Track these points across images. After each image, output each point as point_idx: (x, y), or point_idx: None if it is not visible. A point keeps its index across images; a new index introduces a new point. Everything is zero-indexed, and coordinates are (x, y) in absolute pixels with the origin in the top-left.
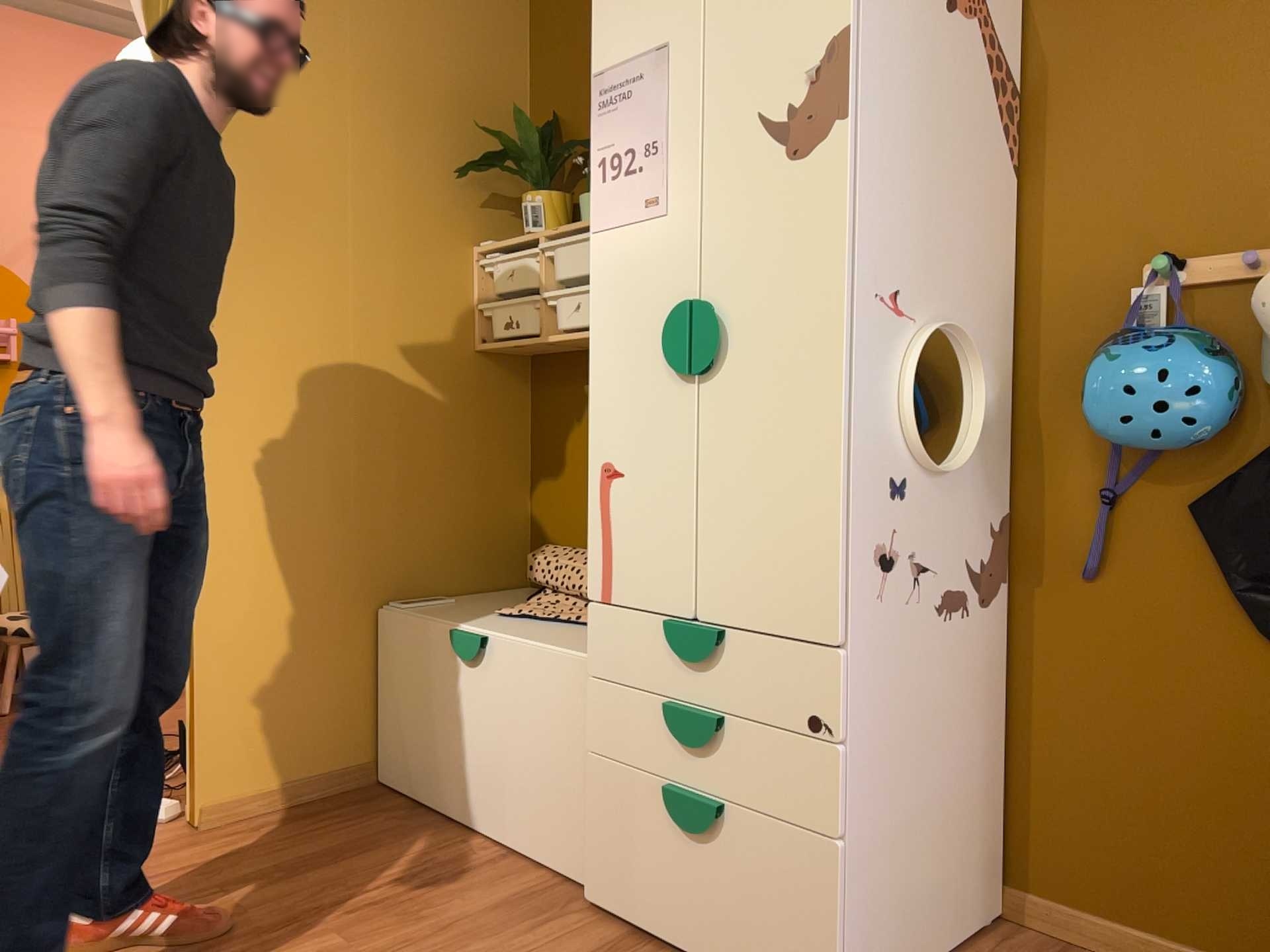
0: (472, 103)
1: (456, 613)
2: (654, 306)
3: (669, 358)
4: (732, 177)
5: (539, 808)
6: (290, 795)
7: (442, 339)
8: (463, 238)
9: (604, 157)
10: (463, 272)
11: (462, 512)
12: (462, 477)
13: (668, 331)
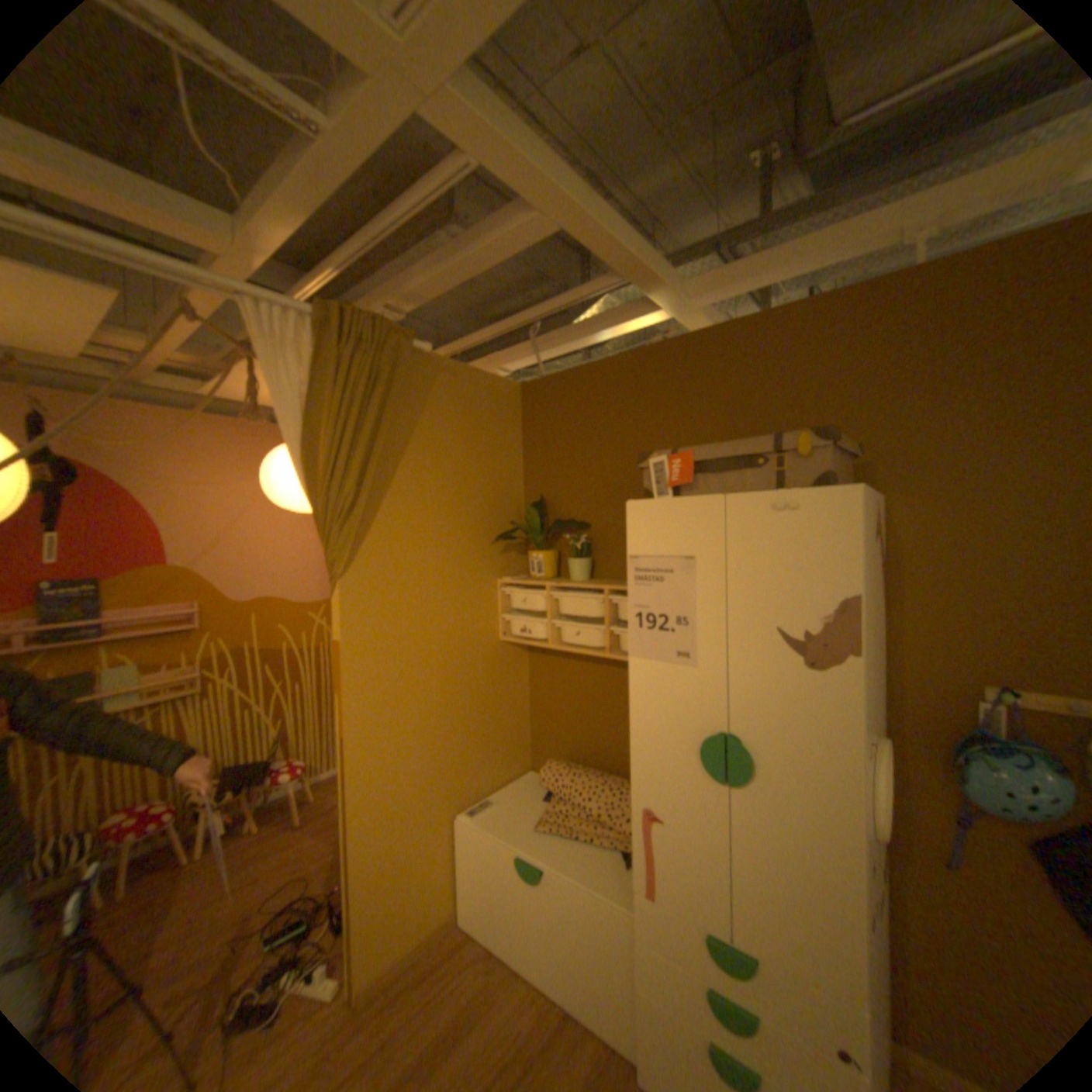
0: (493, 493)
1: (508, 828)
2: (686, 723)
3: (702, 764)
4: (754, 661)
5: (590, 995)
6: (409, 960)
7: (482, 640)
8: (491, 575)
9: (639, 612)
10: (492, 596)
11: (496, 739)
12: (496, 719)
13: (702, 747)
